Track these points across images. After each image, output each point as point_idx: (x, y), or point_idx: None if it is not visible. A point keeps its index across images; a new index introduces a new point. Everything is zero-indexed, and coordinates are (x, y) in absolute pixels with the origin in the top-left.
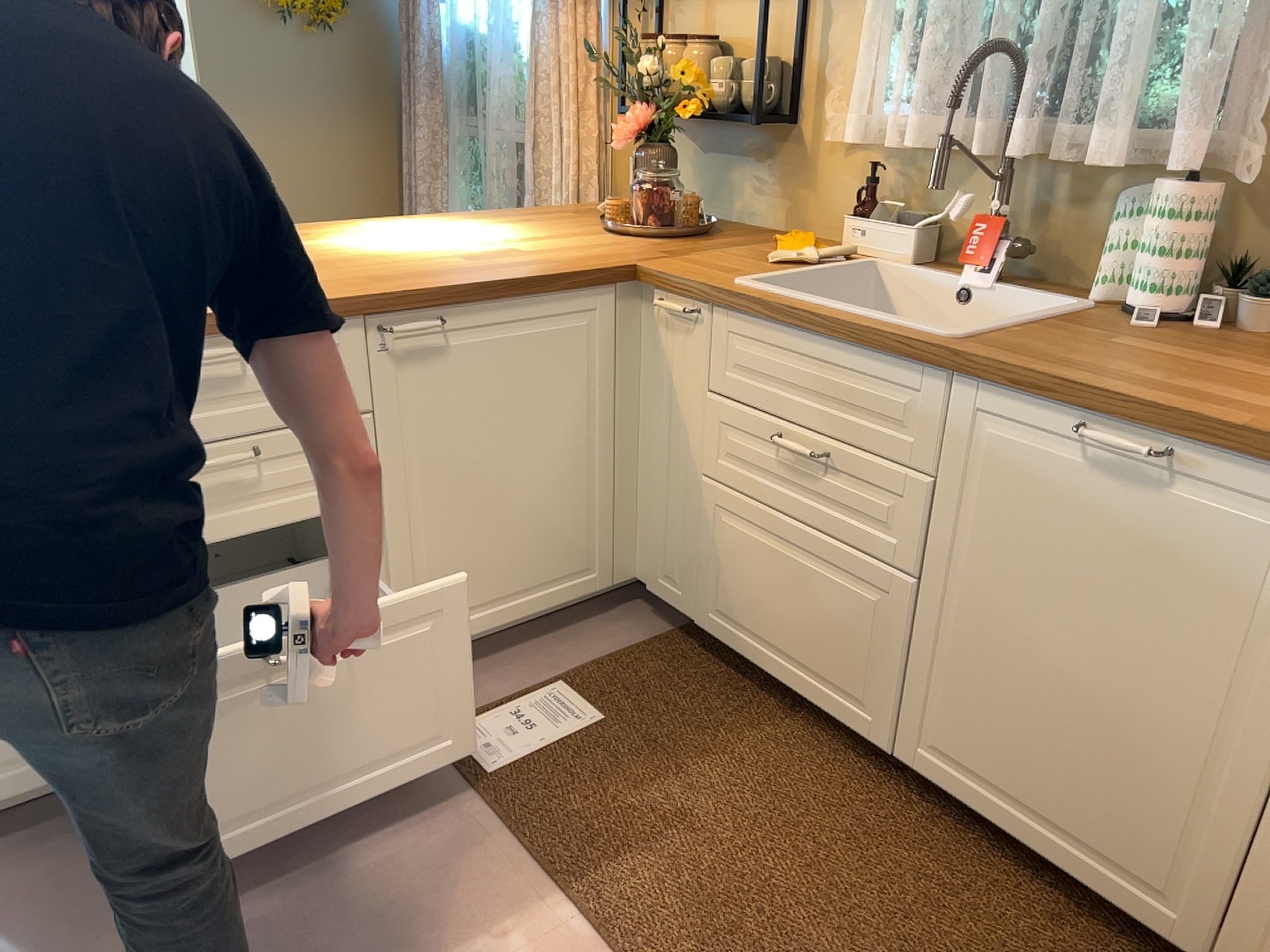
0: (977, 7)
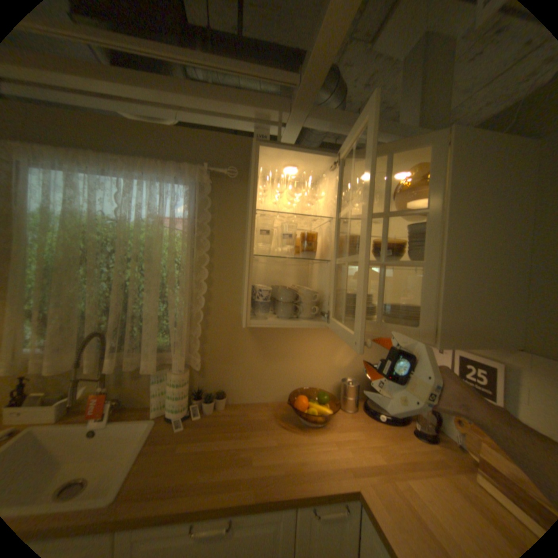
0: (76, 312)
